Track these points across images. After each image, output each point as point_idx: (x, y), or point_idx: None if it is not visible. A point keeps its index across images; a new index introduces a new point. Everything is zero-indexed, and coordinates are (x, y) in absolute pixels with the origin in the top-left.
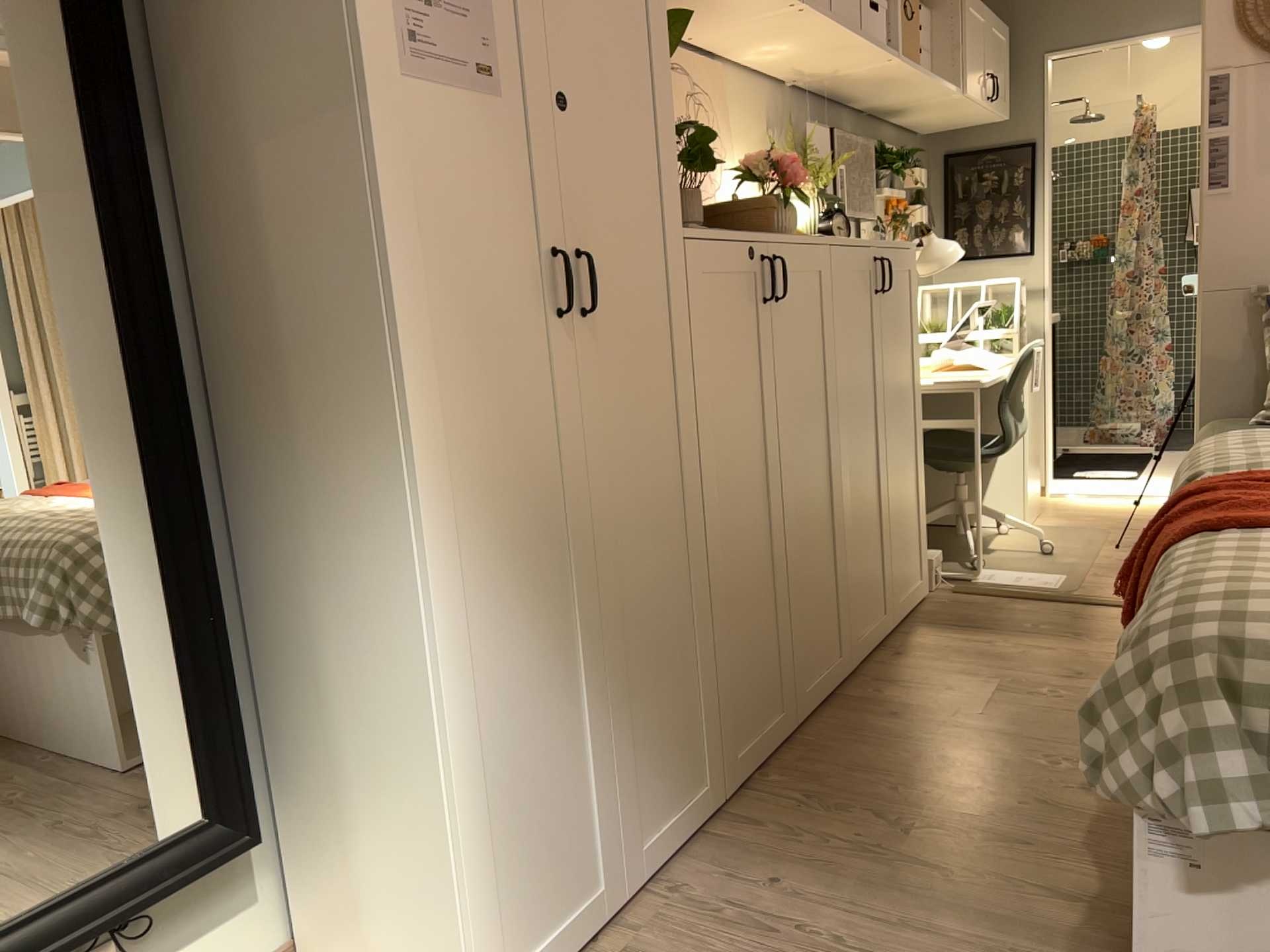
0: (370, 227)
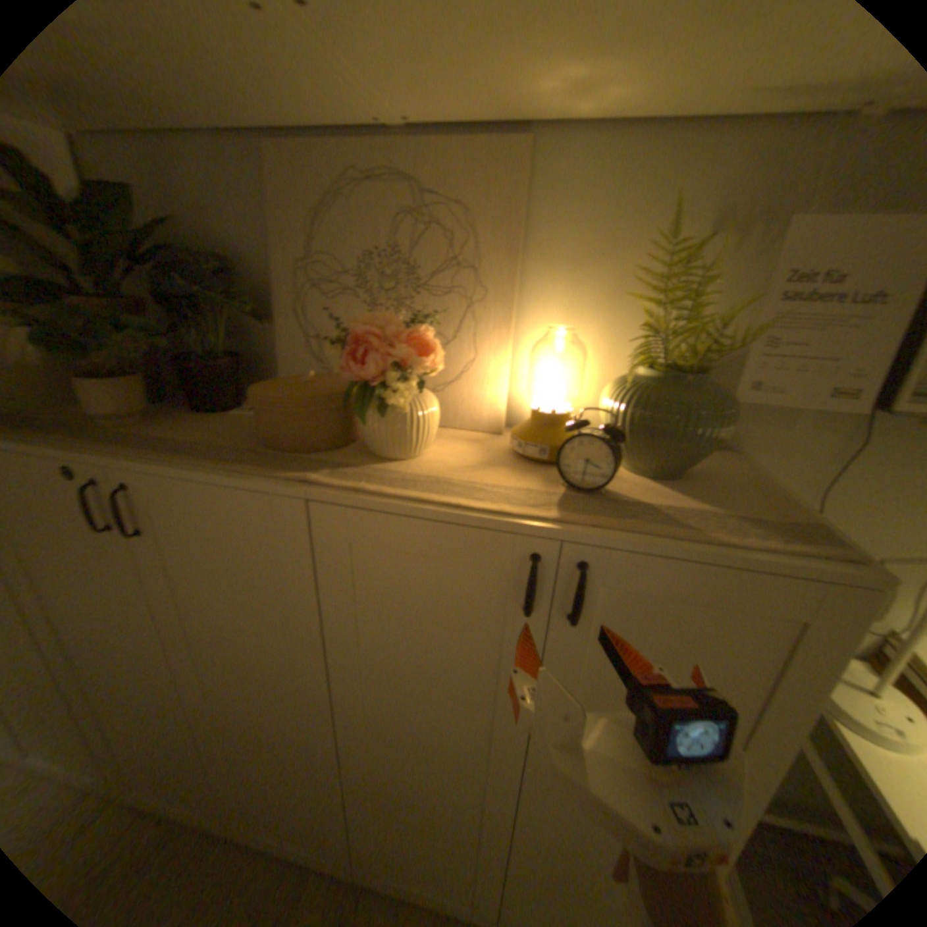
0: None
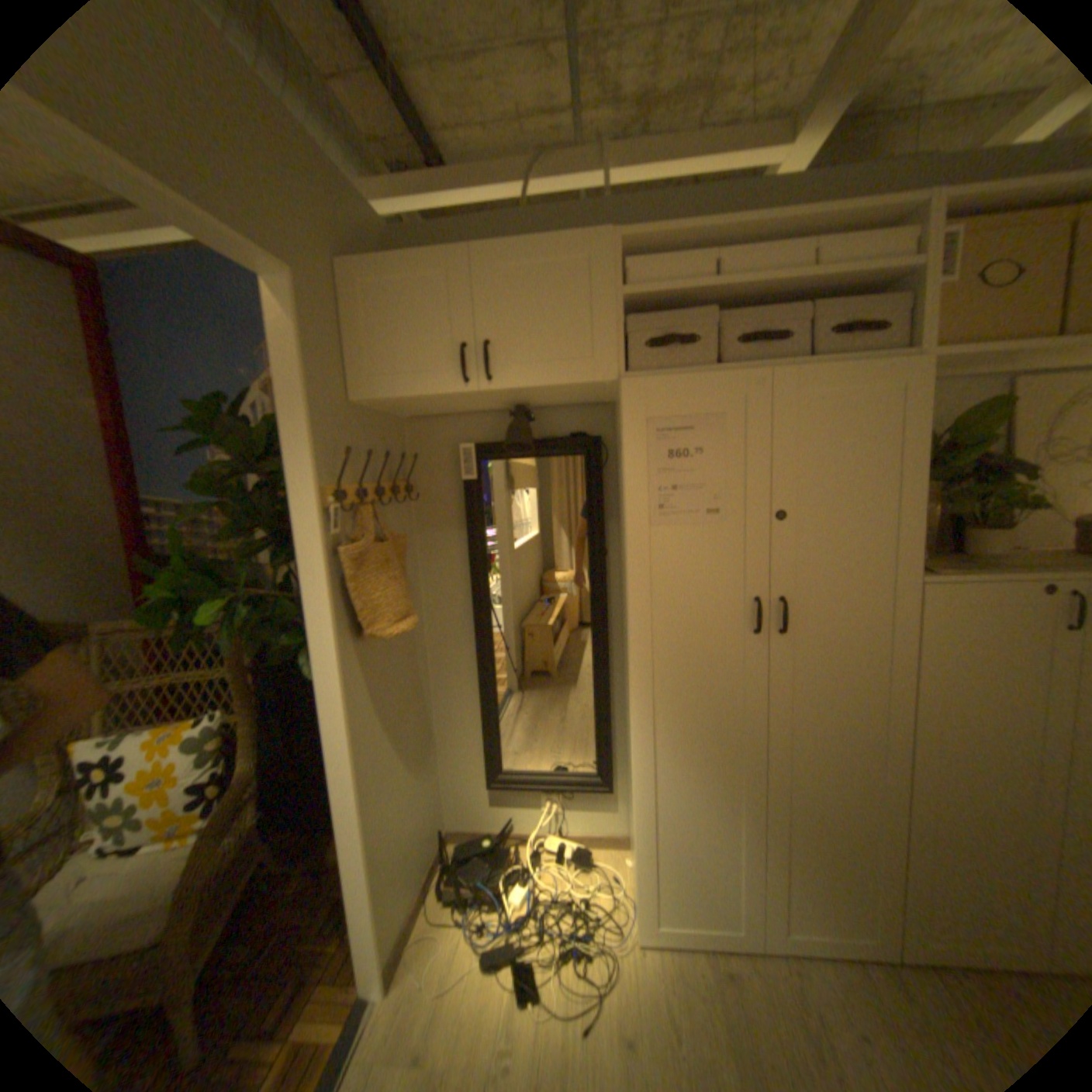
0: (629, 597)
